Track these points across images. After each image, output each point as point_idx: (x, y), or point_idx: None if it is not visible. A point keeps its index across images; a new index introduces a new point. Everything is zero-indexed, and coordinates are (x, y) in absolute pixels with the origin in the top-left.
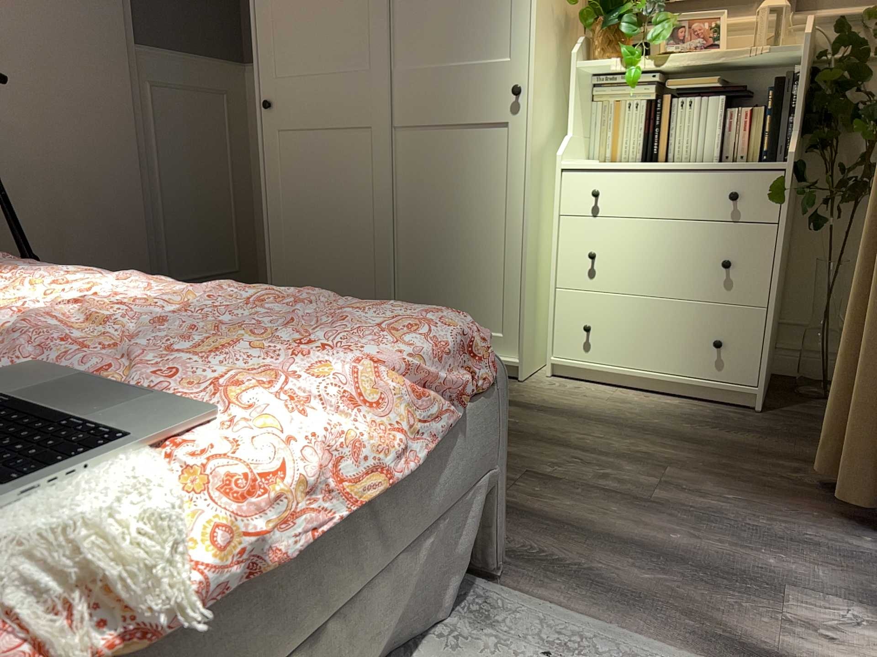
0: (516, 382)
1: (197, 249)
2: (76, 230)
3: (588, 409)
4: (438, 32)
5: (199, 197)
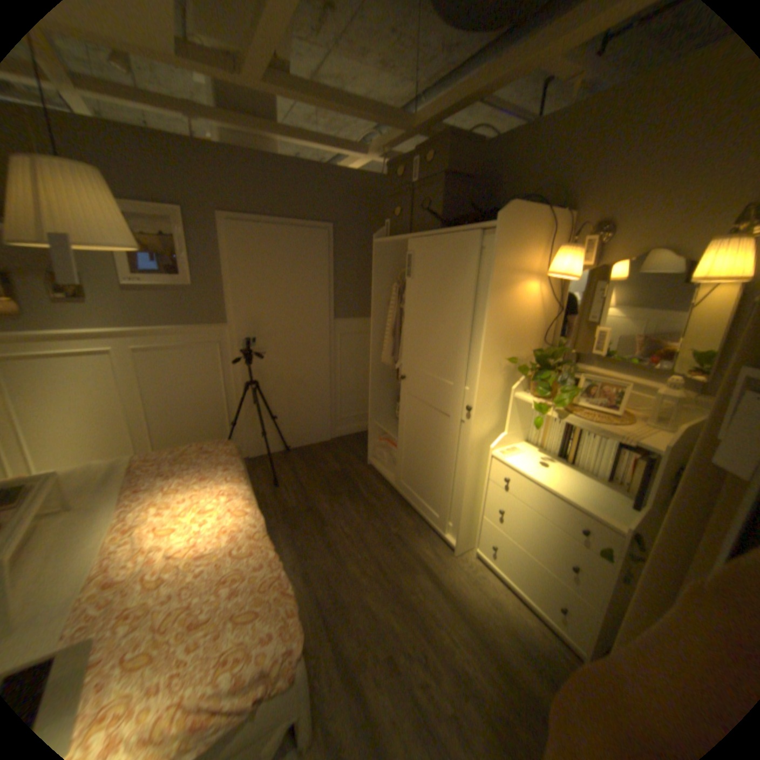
0: (453, 554)
1: (356, 402)
2: (298, 400)
3: (473, 603)
4: (440, 358)
5: (359, 380)
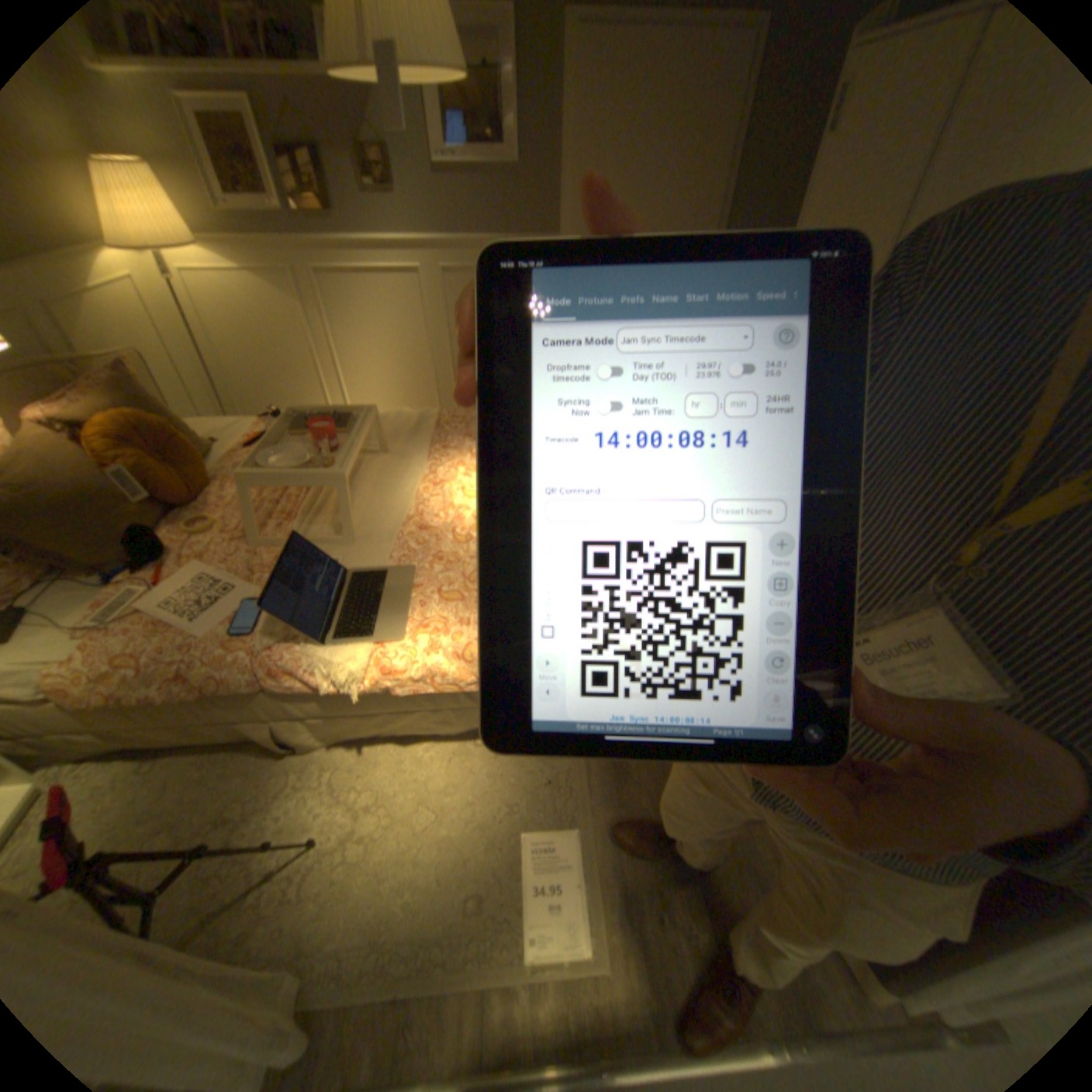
0: None
1: None
2: None
3: None
4: None
5: None
